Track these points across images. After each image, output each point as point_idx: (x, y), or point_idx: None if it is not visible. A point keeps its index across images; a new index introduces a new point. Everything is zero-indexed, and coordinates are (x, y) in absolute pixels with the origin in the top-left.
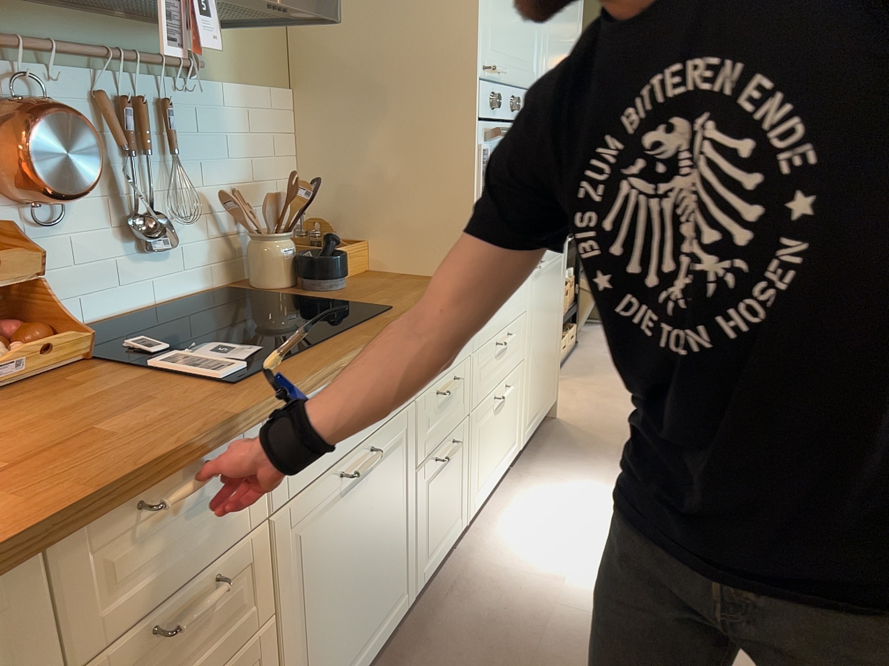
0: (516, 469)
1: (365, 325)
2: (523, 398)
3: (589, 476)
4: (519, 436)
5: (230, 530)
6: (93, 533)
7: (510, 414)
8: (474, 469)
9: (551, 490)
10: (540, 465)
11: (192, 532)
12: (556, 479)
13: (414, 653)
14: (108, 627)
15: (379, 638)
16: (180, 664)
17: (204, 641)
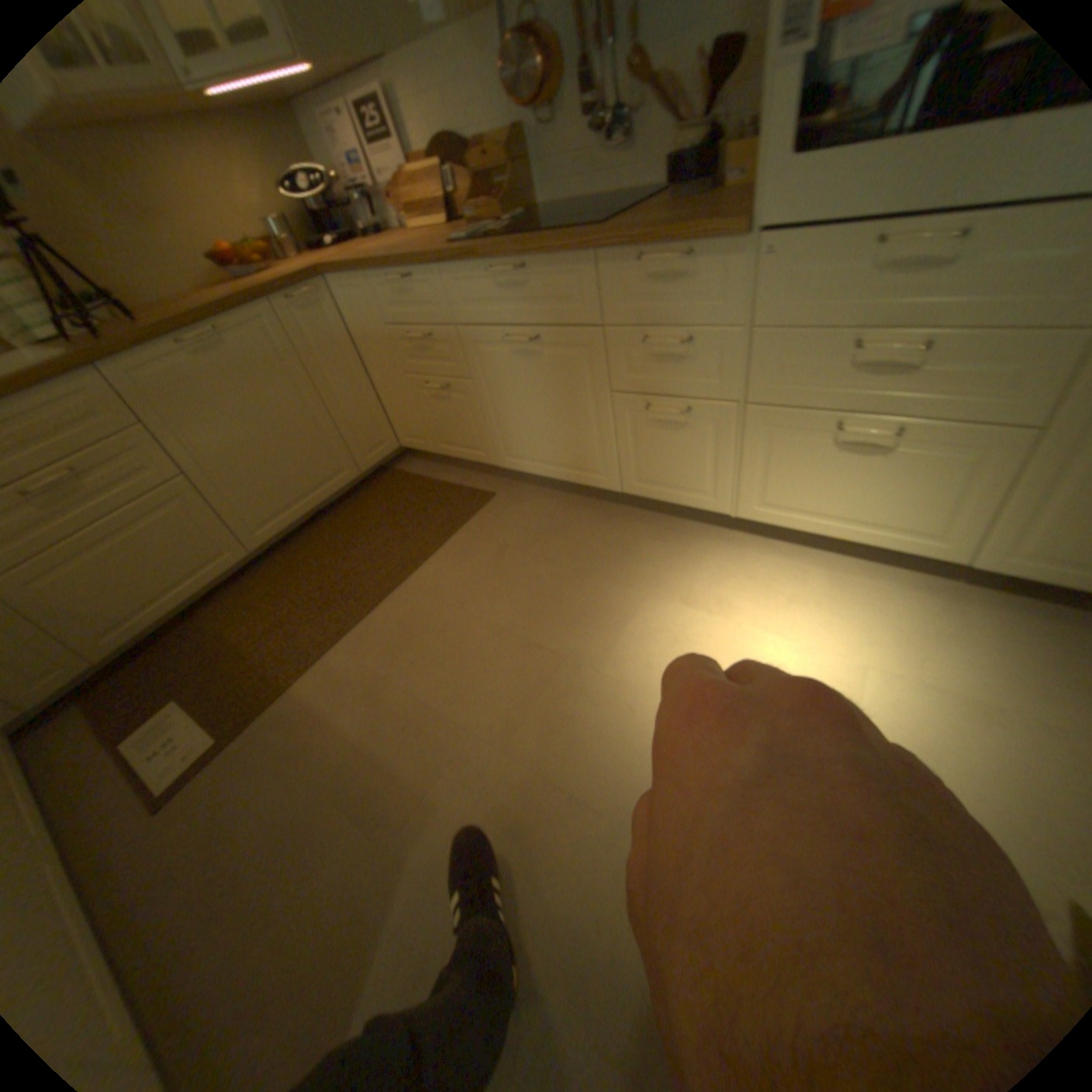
0: (963, 589)
1: (547, 231)
2: (1015, 497)
3: (988, 682)
4: (964, 541)
5: (432, 315)
6: (374, 276)
7: (917, 483)
8: (755, 473)
9: (905, 623)
10: (997, 620)
11: (413, 302)
12: (949, 633)
13: (596, 514)
14: (390, 316)
15: (572, 476)
16: (423, 356)
17: (432, 357)
